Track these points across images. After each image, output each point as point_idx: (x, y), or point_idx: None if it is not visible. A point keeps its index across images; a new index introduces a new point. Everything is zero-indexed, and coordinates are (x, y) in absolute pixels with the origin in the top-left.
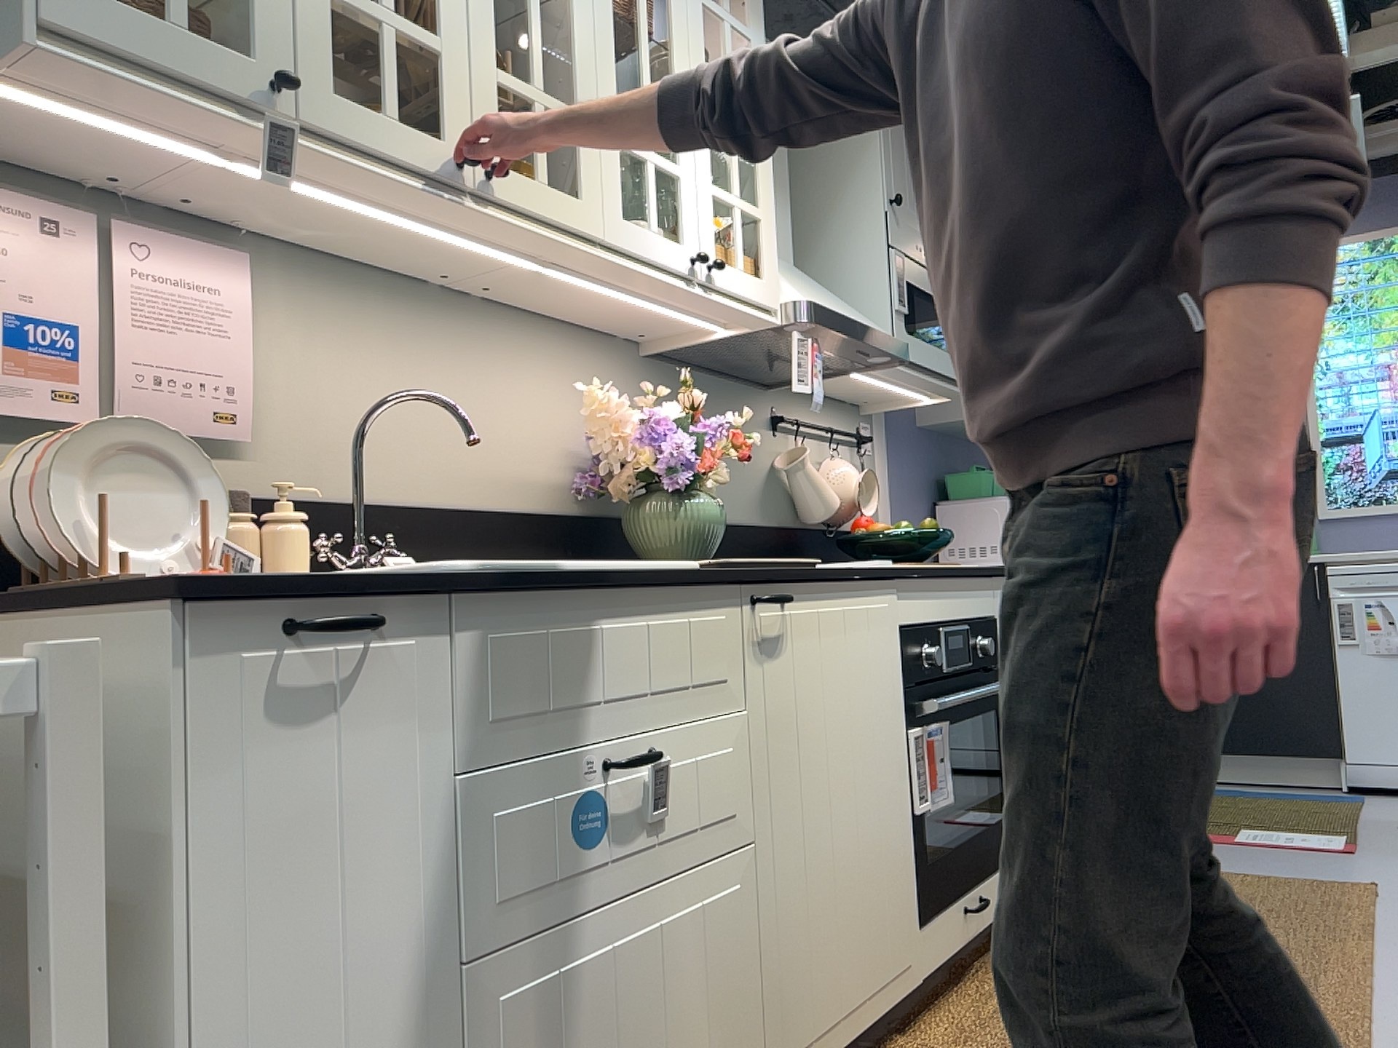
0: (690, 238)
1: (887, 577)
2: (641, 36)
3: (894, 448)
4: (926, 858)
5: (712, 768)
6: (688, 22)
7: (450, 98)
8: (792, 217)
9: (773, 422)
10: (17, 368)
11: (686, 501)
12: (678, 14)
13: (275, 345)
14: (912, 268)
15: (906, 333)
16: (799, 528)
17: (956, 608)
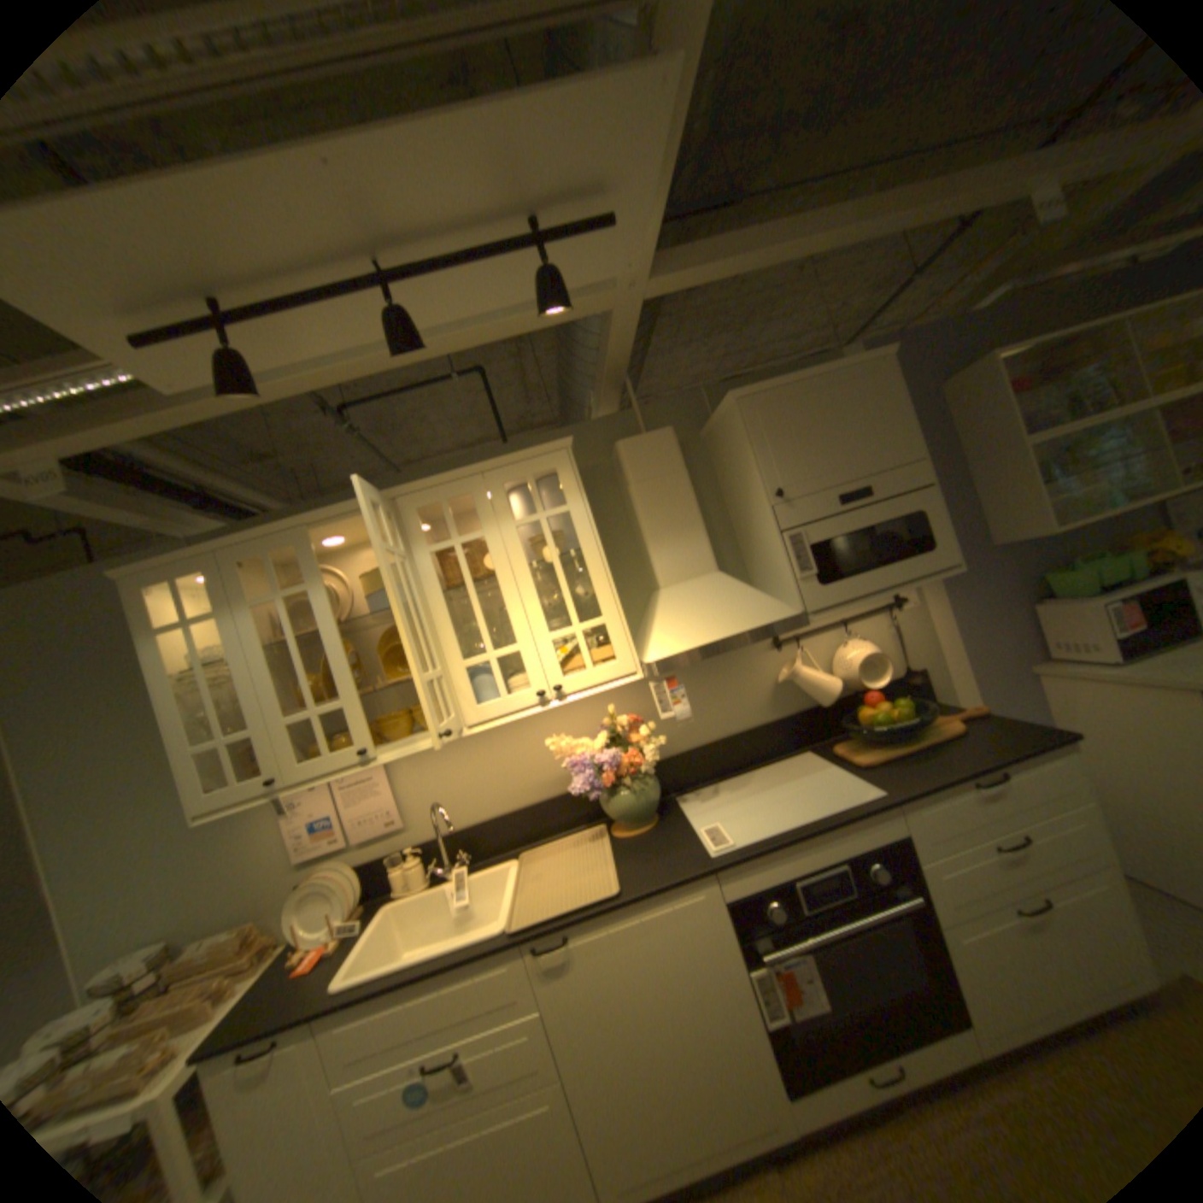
0: (536, 681)
1: (694, 882)
2: (469, 592)
3: (951, 586)
4: (796, 1054)
5: (510, 1052)
6: (505, 550)
7: (353, 724)
8: (708, 536)
9: (771, 646)
10: (315, 840)
11: (615, 796)
12: (496, 553)
13: (407, 780)
14: (818, 529)
15: (817, 589)
16: (818, 708)
17: (823, 859)
